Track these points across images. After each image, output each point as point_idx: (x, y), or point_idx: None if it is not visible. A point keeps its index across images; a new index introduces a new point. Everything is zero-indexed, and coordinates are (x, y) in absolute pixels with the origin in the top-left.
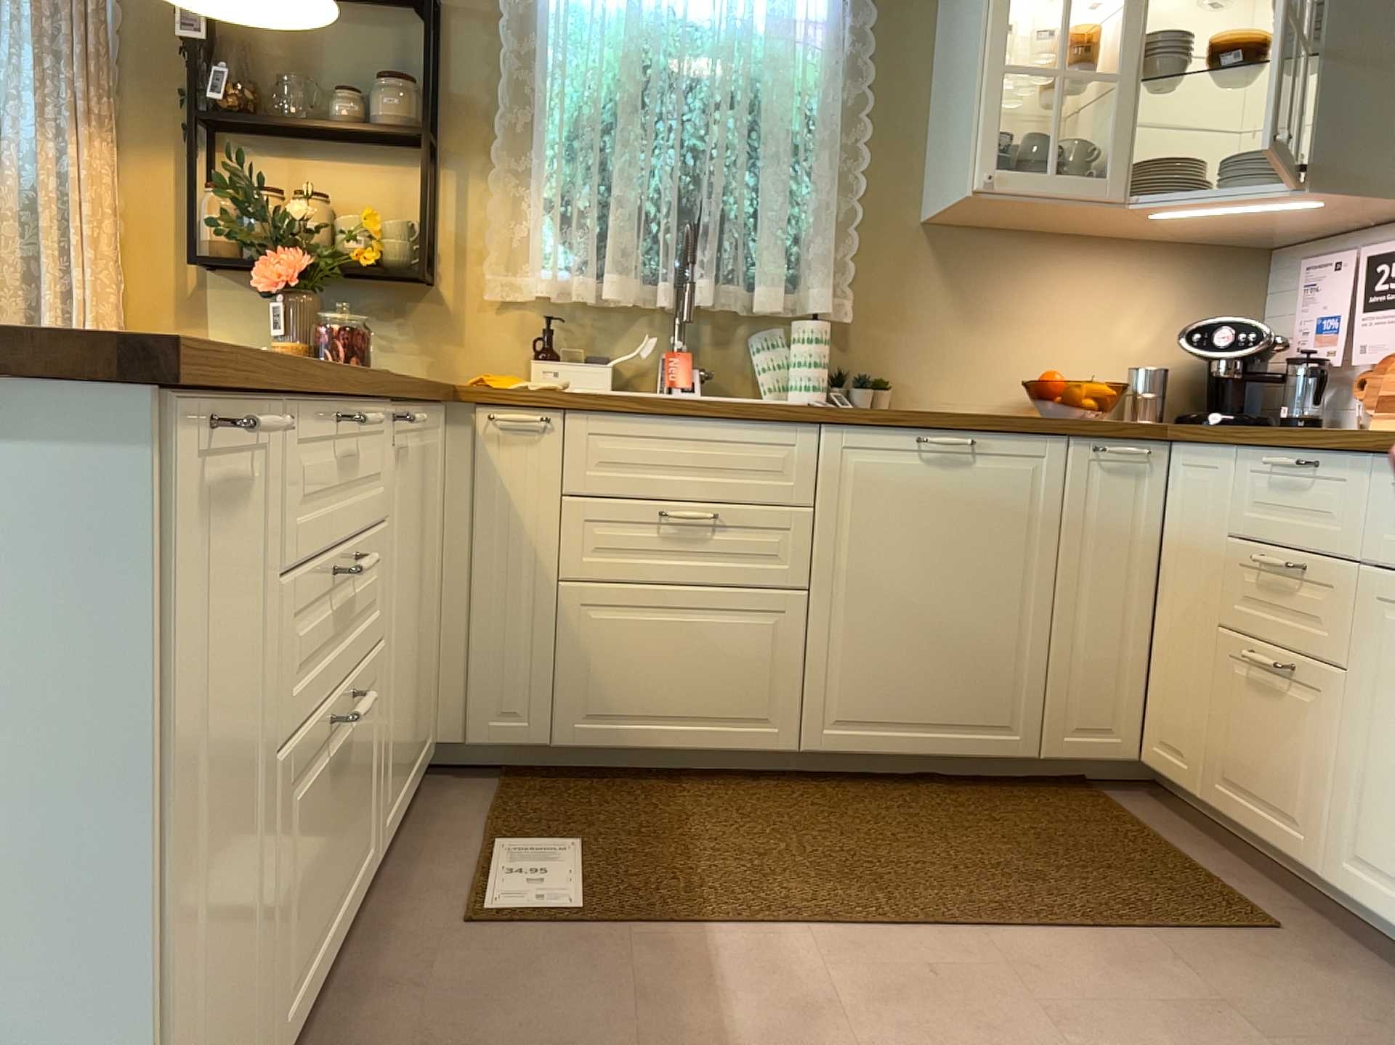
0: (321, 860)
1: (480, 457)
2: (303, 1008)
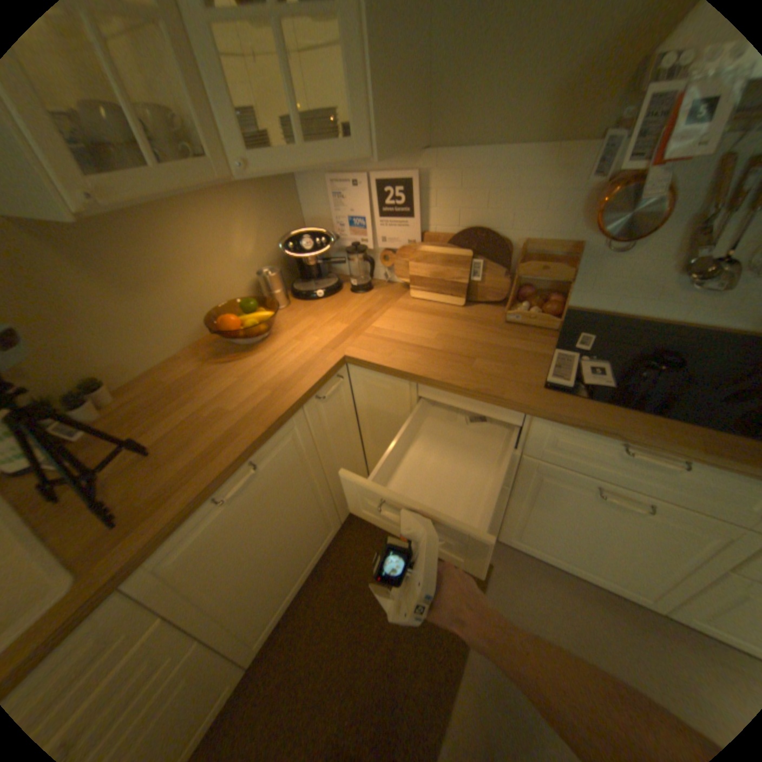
0: None
1: None
2: None
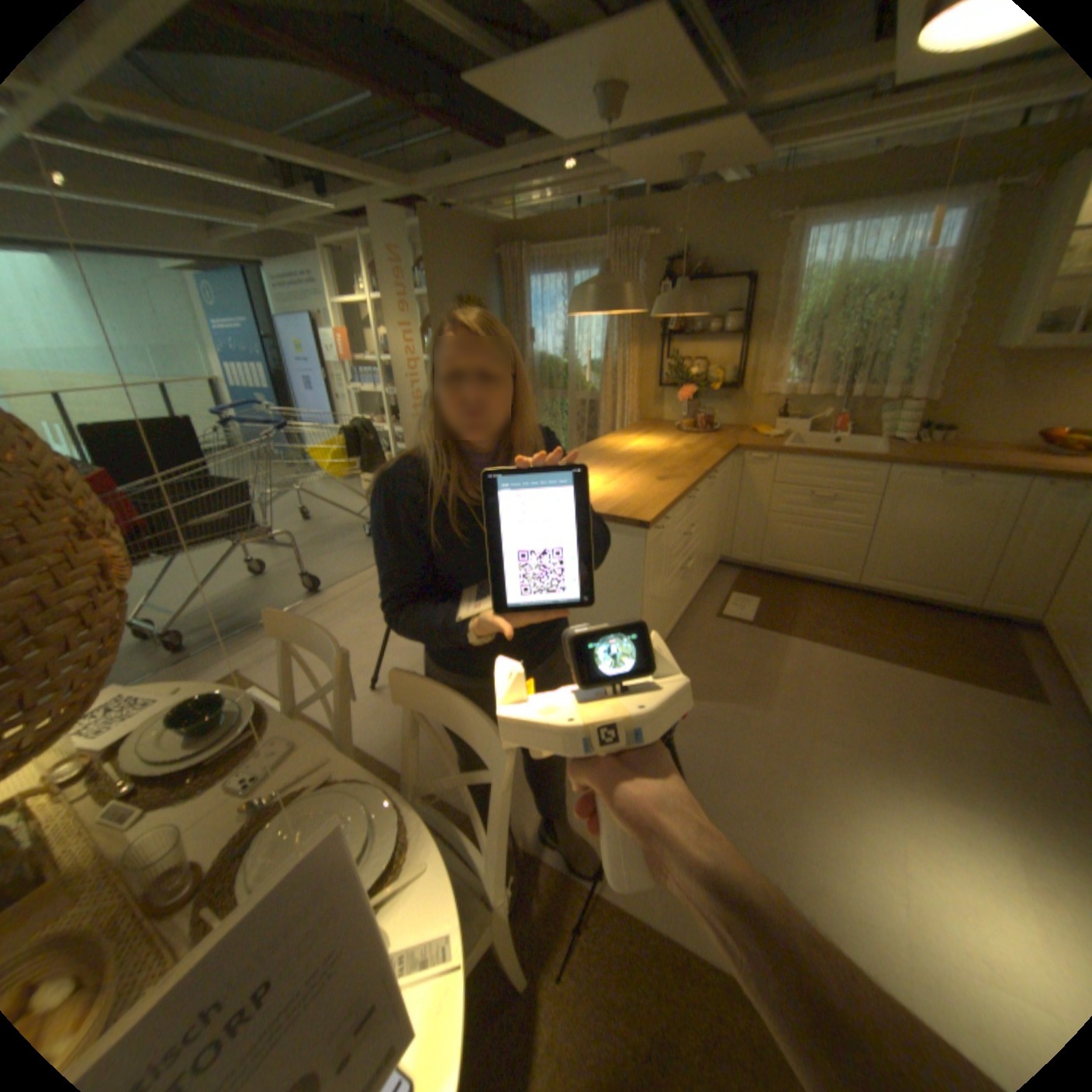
0: (678, 598)
1: (744, 468)
2: (671, 629)
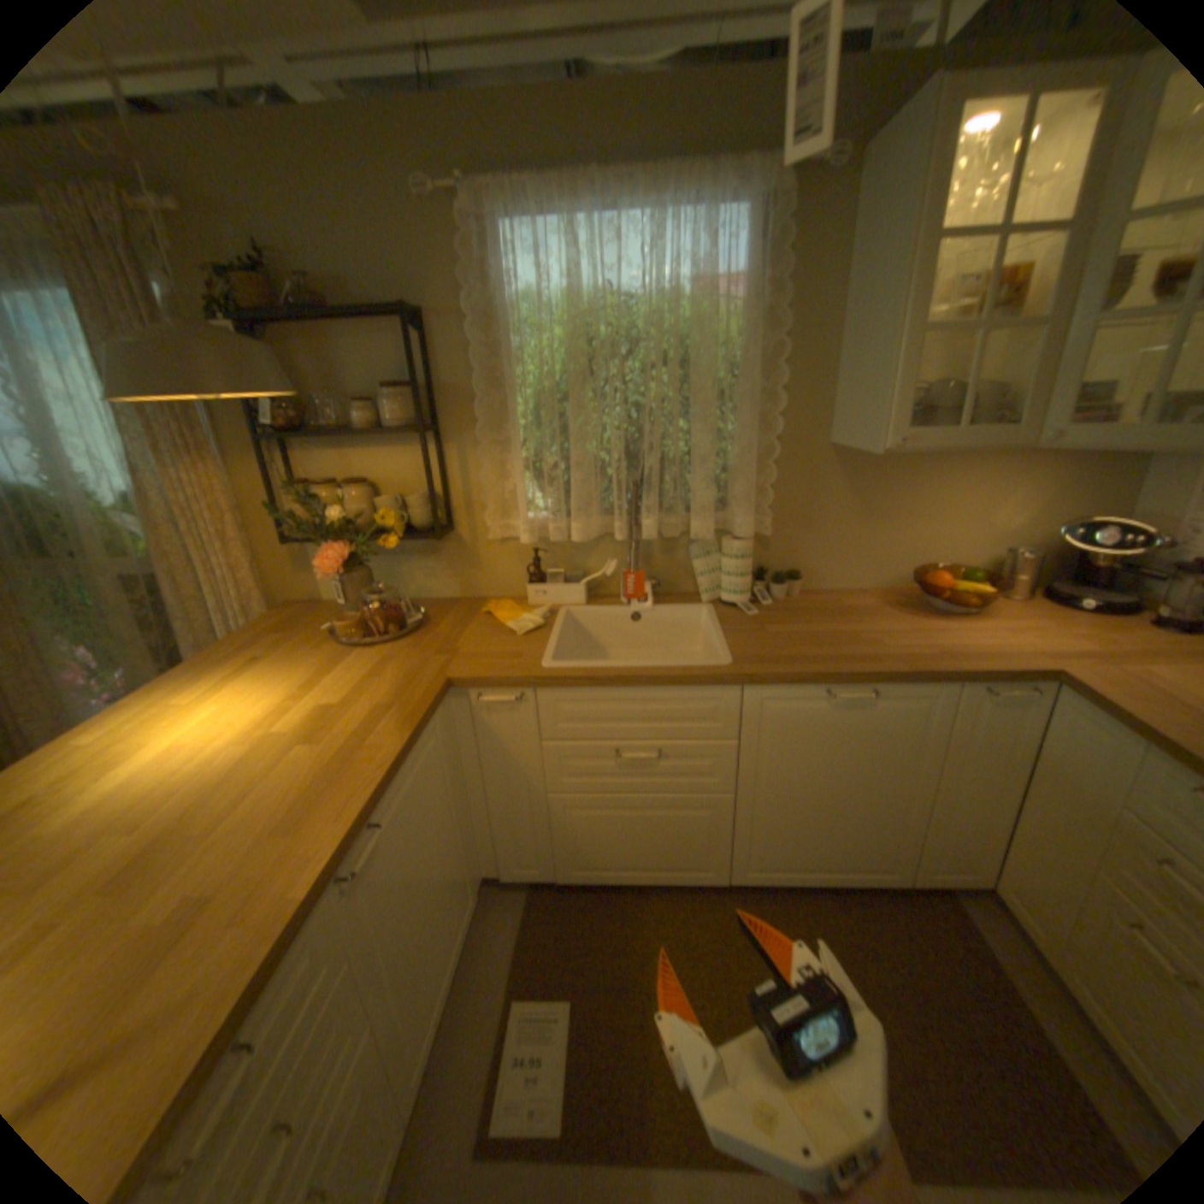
0: None
1: (478, 719)
2: None
